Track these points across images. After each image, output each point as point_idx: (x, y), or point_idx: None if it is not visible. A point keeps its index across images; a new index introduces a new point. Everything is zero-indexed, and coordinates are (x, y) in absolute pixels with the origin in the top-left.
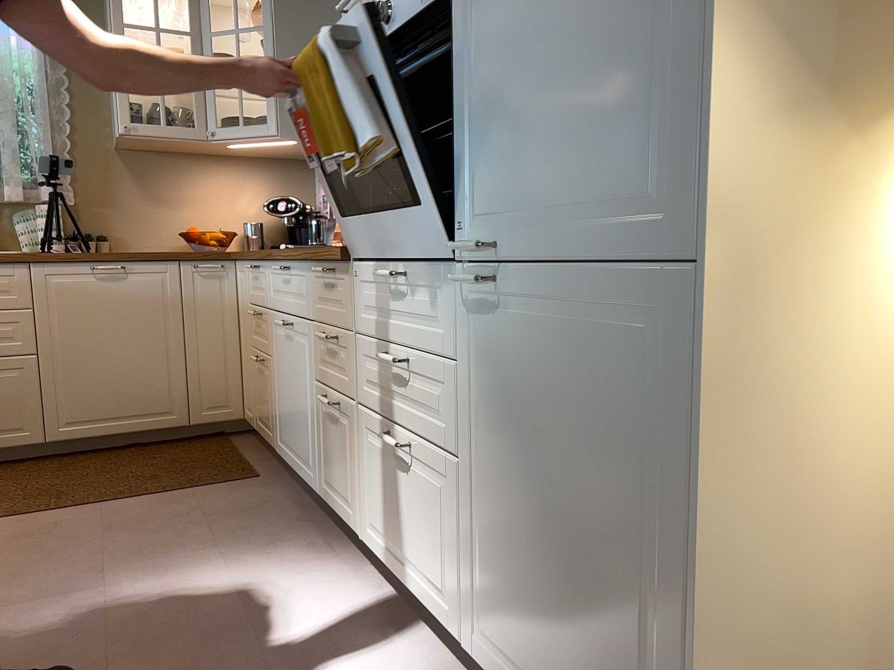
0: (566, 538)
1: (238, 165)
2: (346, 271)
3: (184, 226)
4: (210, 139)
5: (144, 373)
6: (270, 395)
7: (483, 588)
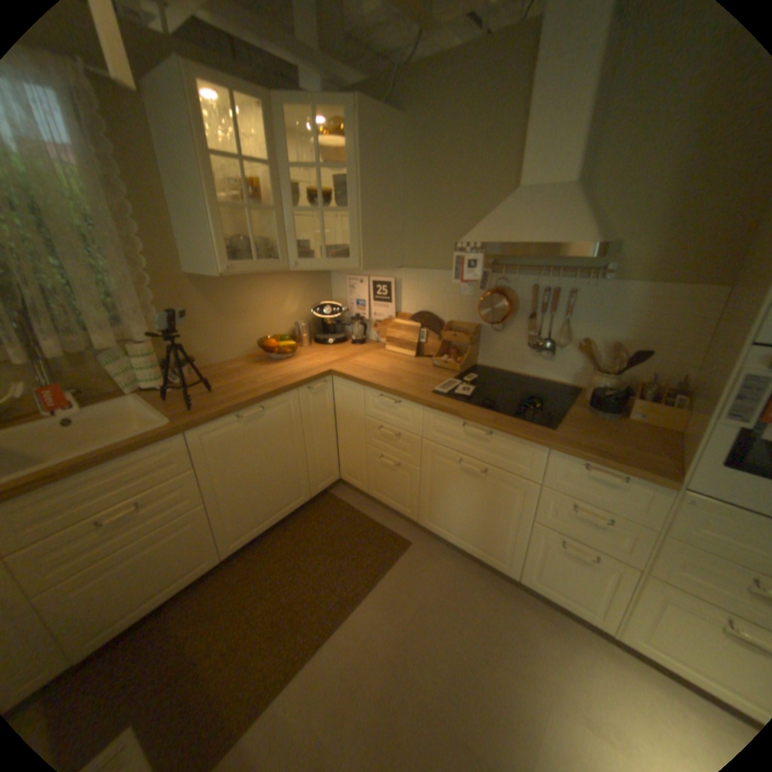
0: None
1: (281, 275)
2: (663, 490)
3: (249, 334)
4: (290, 269)
5: (282, 479)
6: (410, 489)
7: None
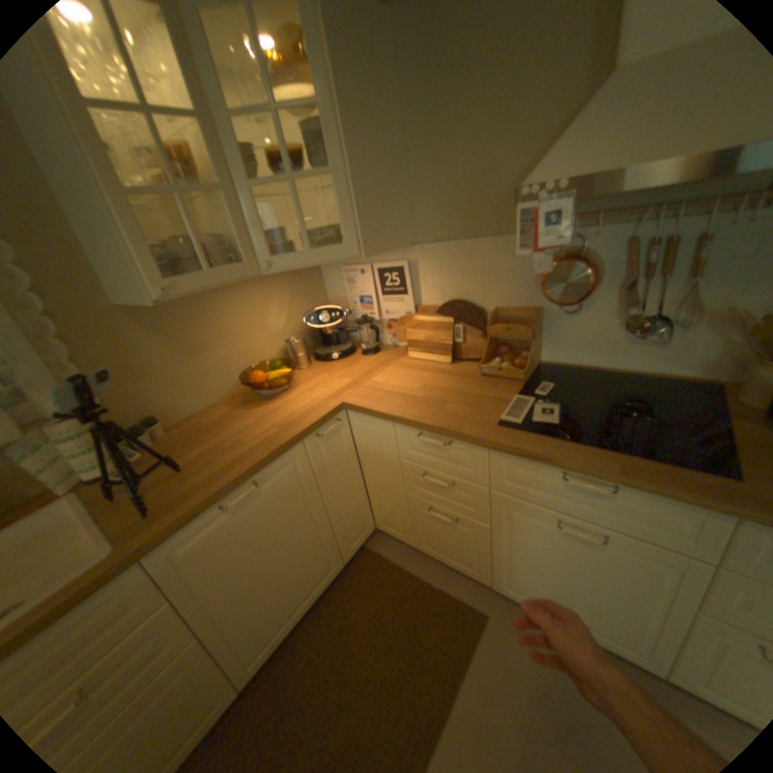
0: None
1: (257, 281)
2: None
3: (228, 367)
4: (263, 273)
5: (303, 559)
6: (477, 548)
7: None
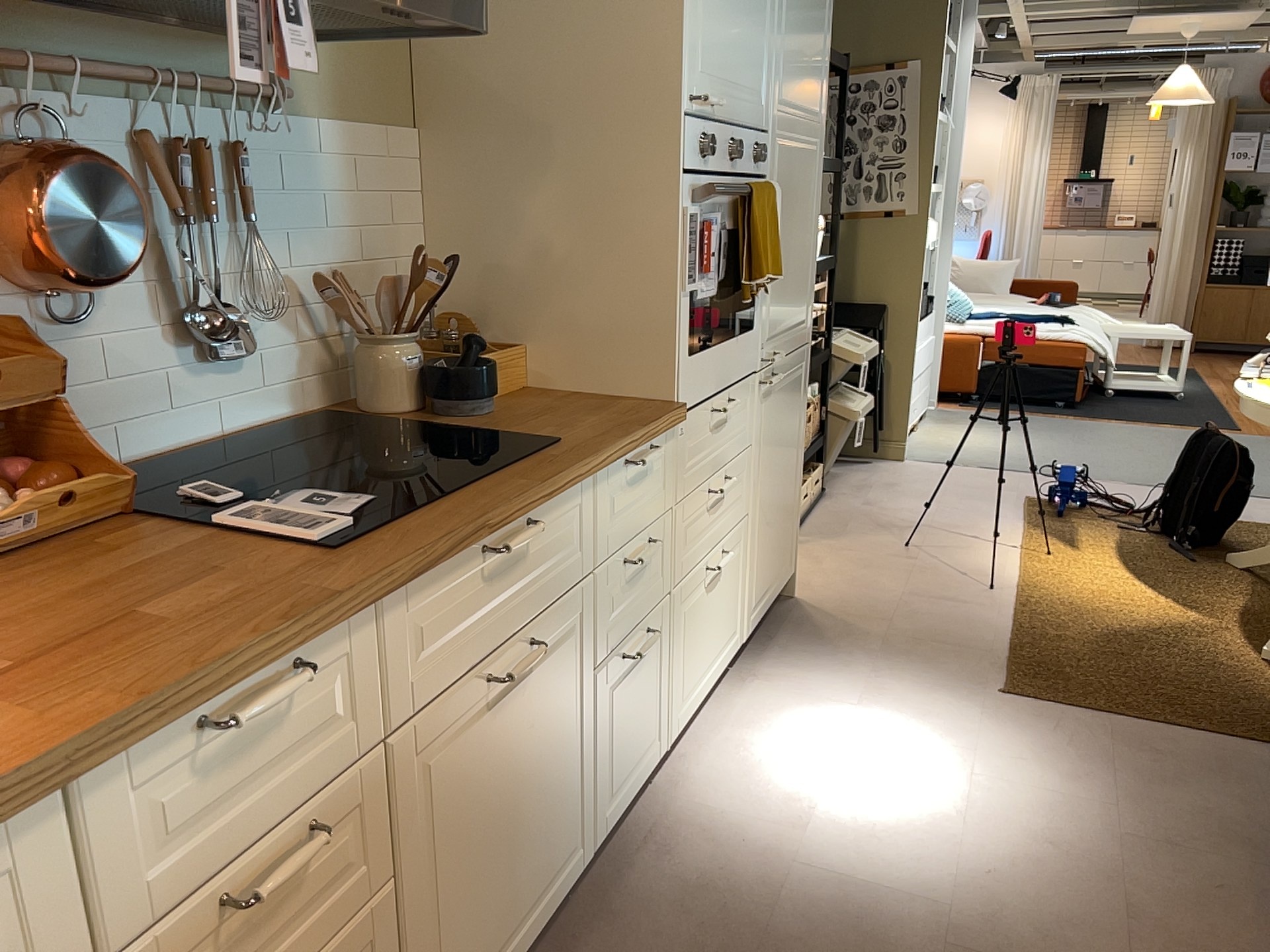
0: (781, 488)
1: None
2: (669, 435)
3: None
4: None
5: None
6: None
7: (754, 577)
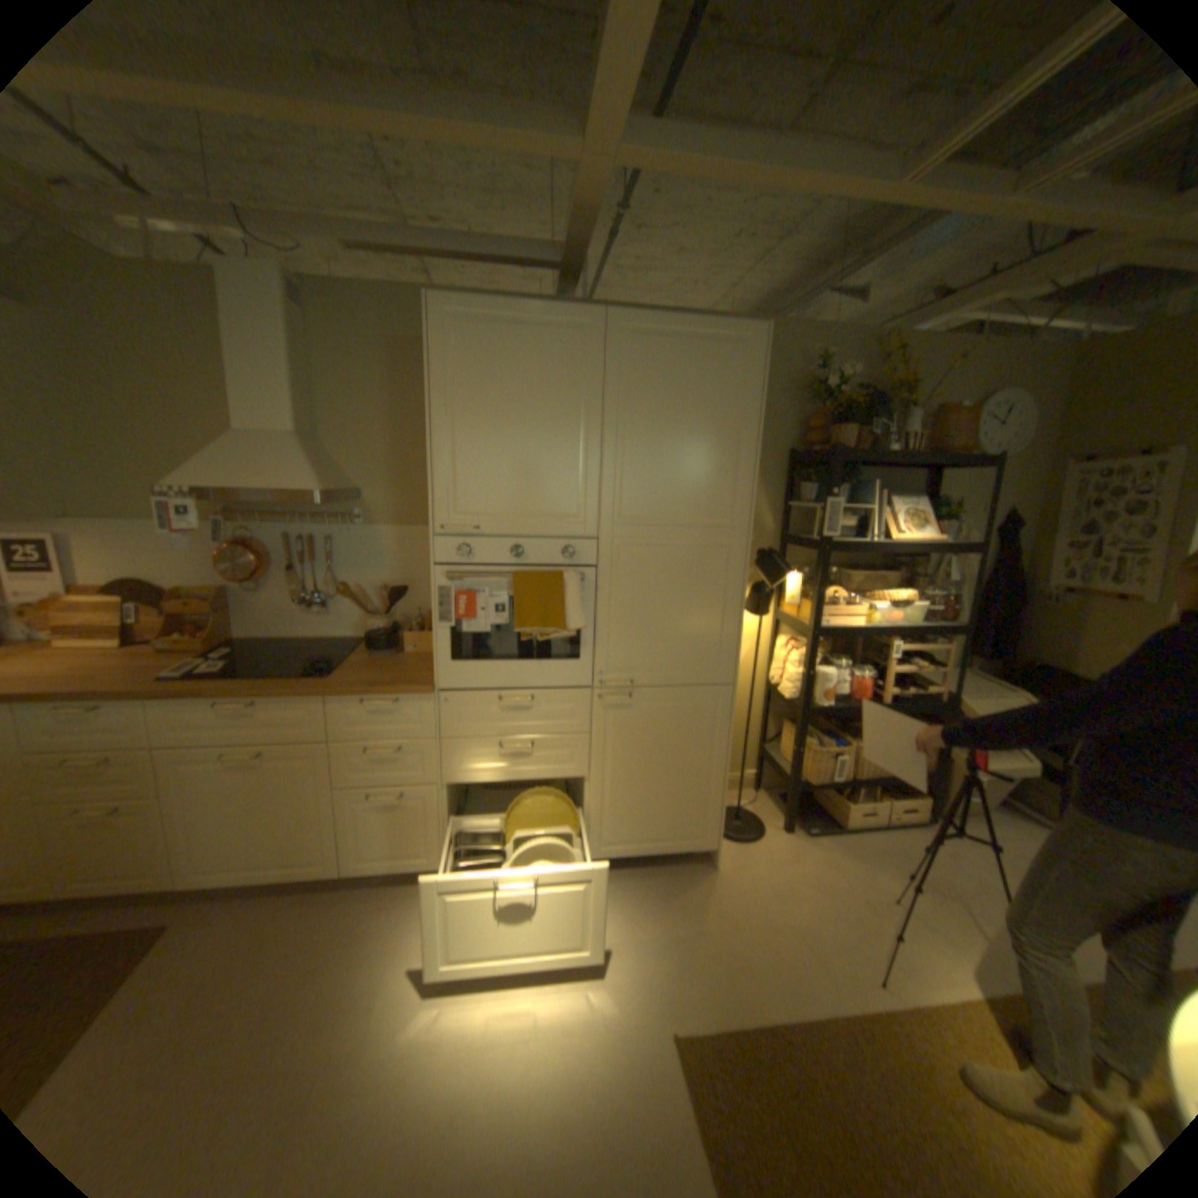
0: (664, 779)
1: None
2: (424, 700)
3: None
4: None
5: None
6: (147, 842)
7: (604, 824)
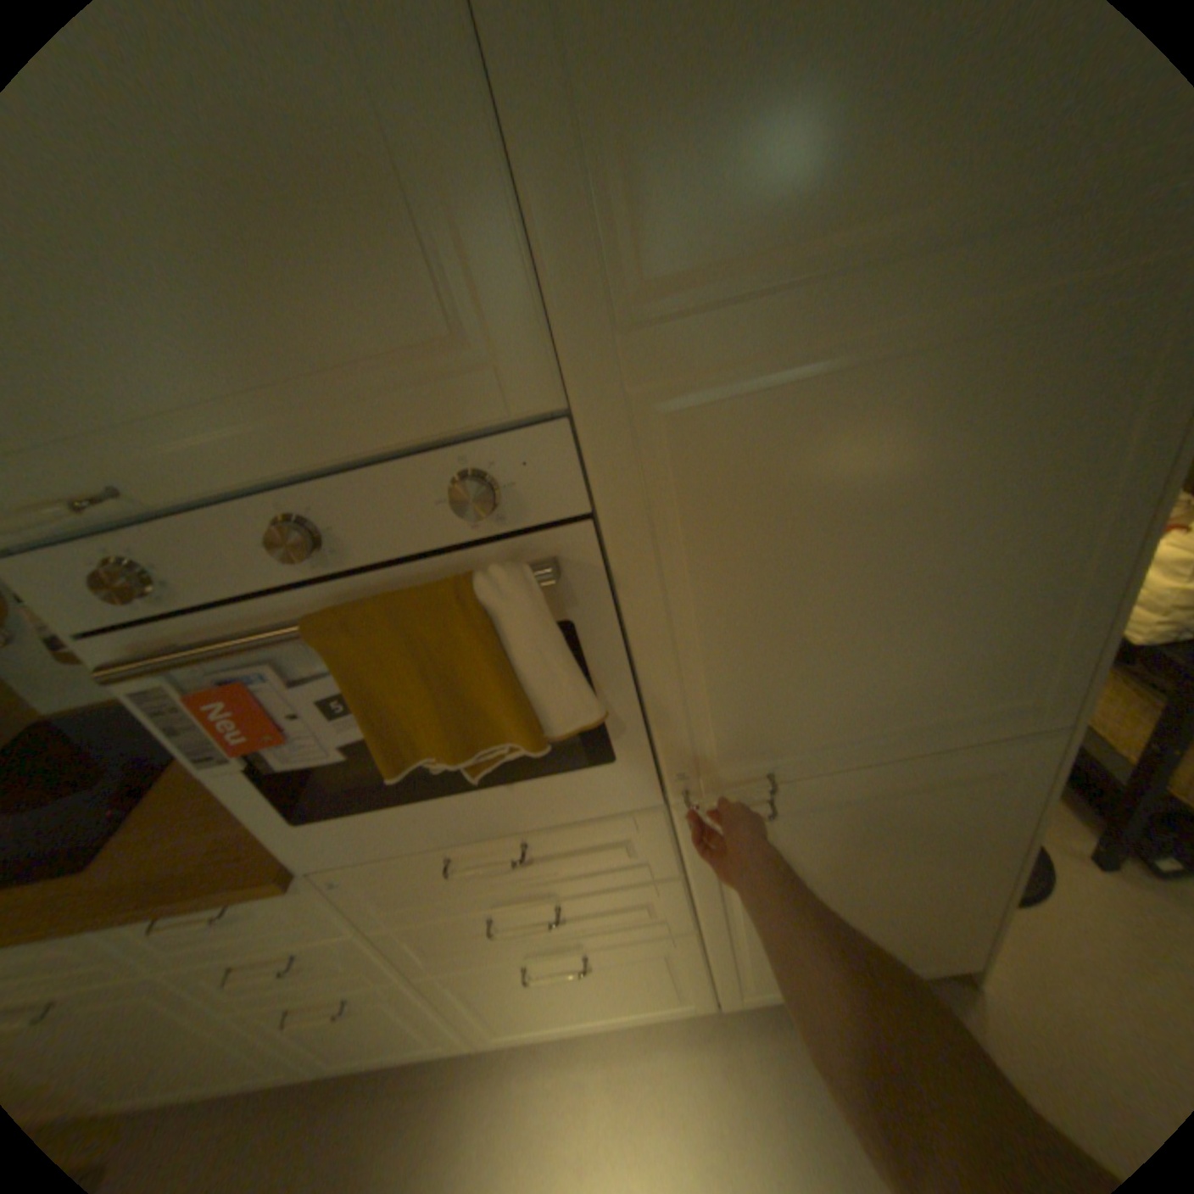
0: (871, 909)
1: None
2: (281, 892)
3: None
4: None
5: None
6: None
7: (745, 976)
